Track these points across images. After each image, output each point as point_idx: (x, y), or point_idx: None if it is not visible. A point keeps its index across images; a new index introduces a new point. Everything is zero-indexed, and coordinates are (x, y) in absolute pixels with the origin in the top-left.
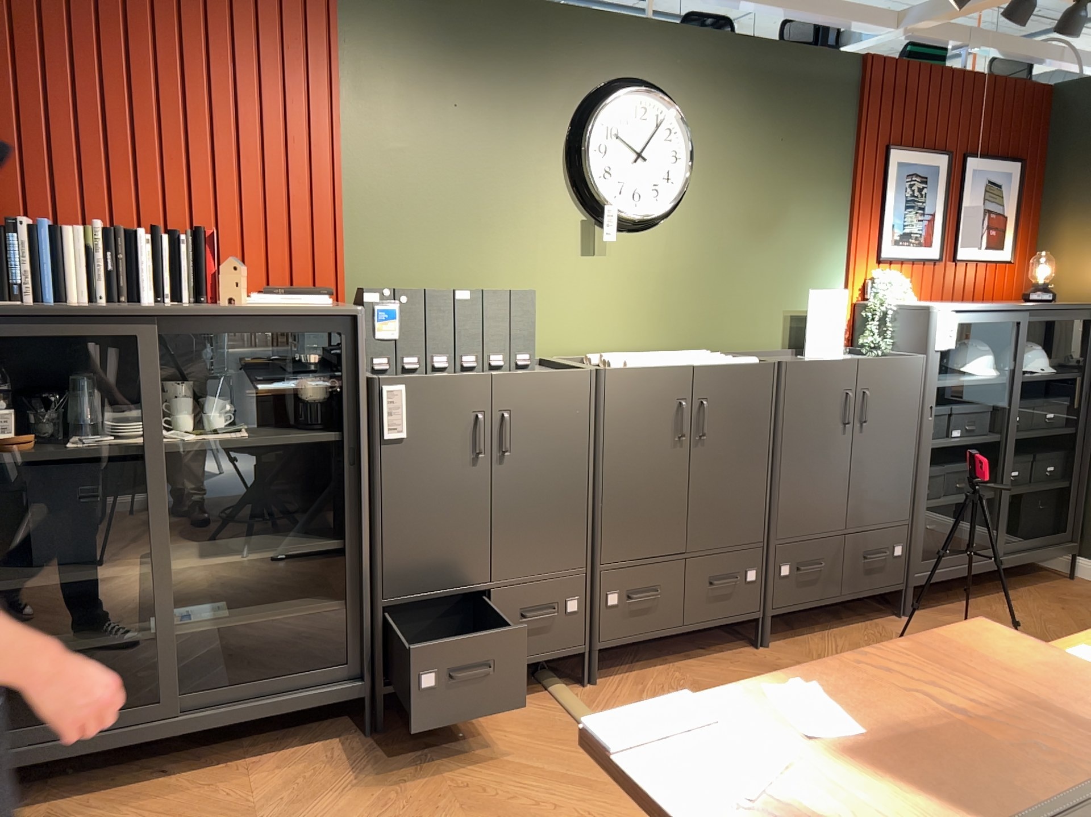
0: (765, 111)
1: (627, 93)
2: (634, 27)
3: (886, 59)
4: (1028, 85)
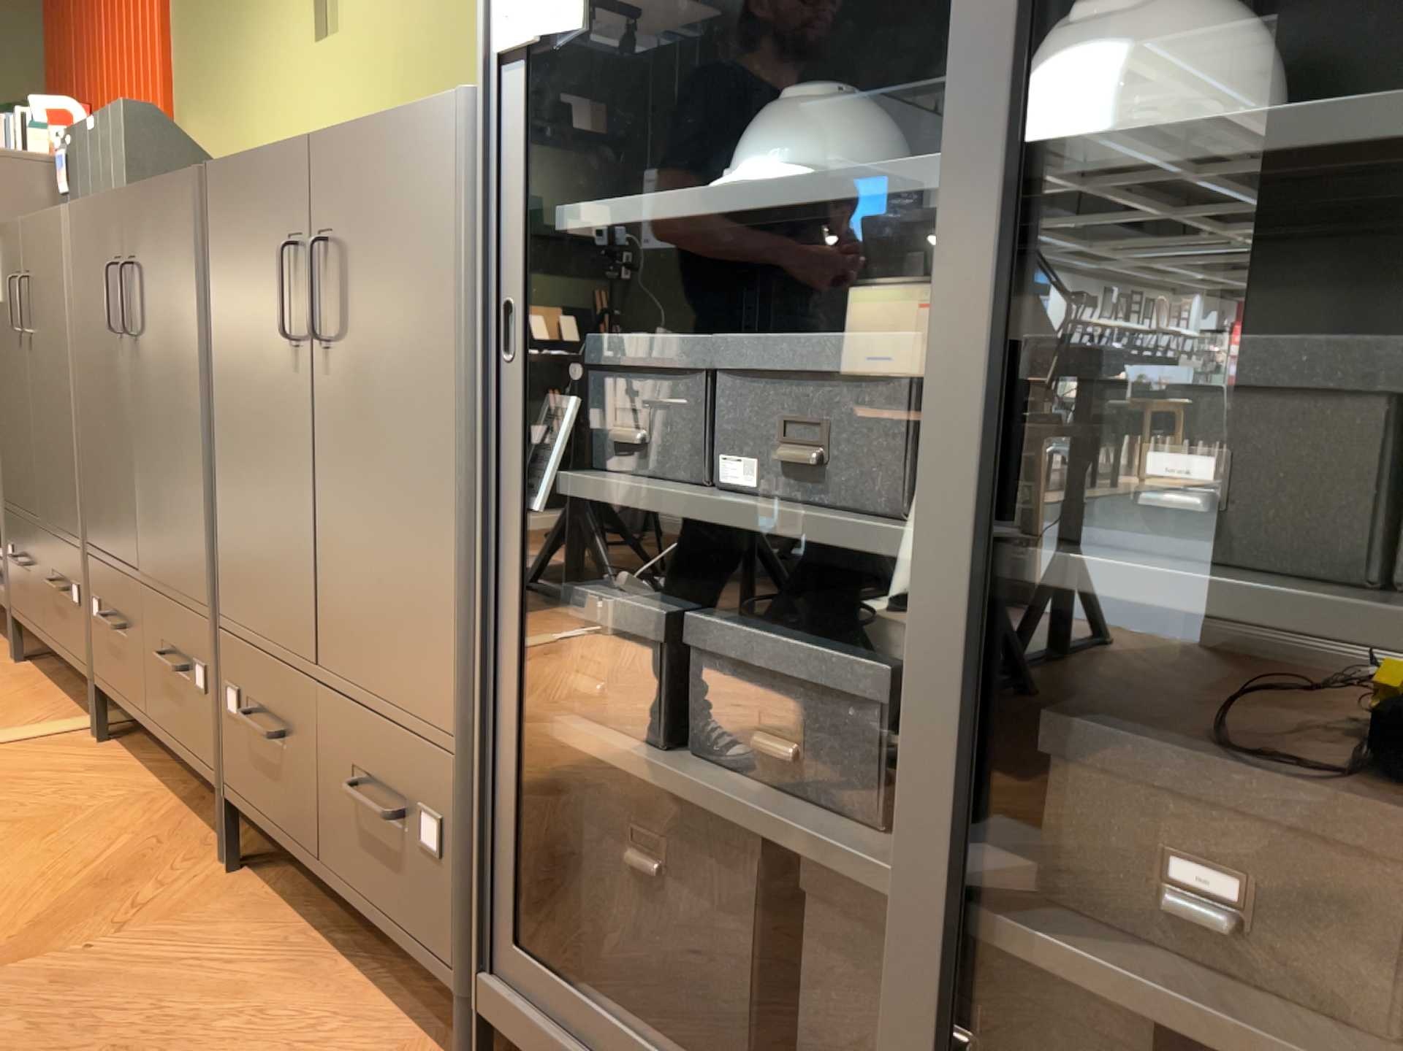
0: None
1: None
2: None
3: None
4: None
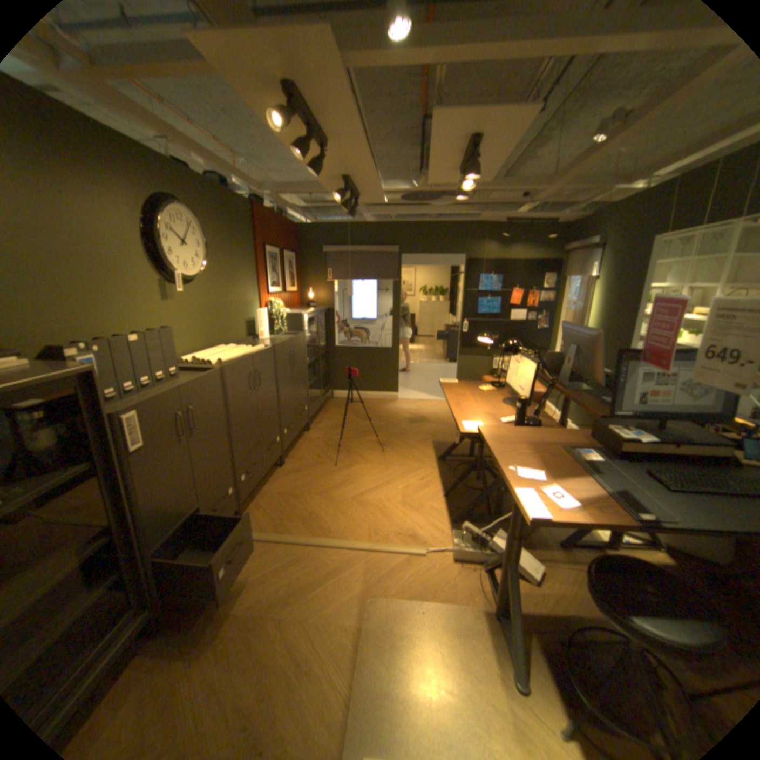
0: (224, 221)
1: (172, 202)
2: (162, 160)
3: (258, 203)
4: (292, 221)
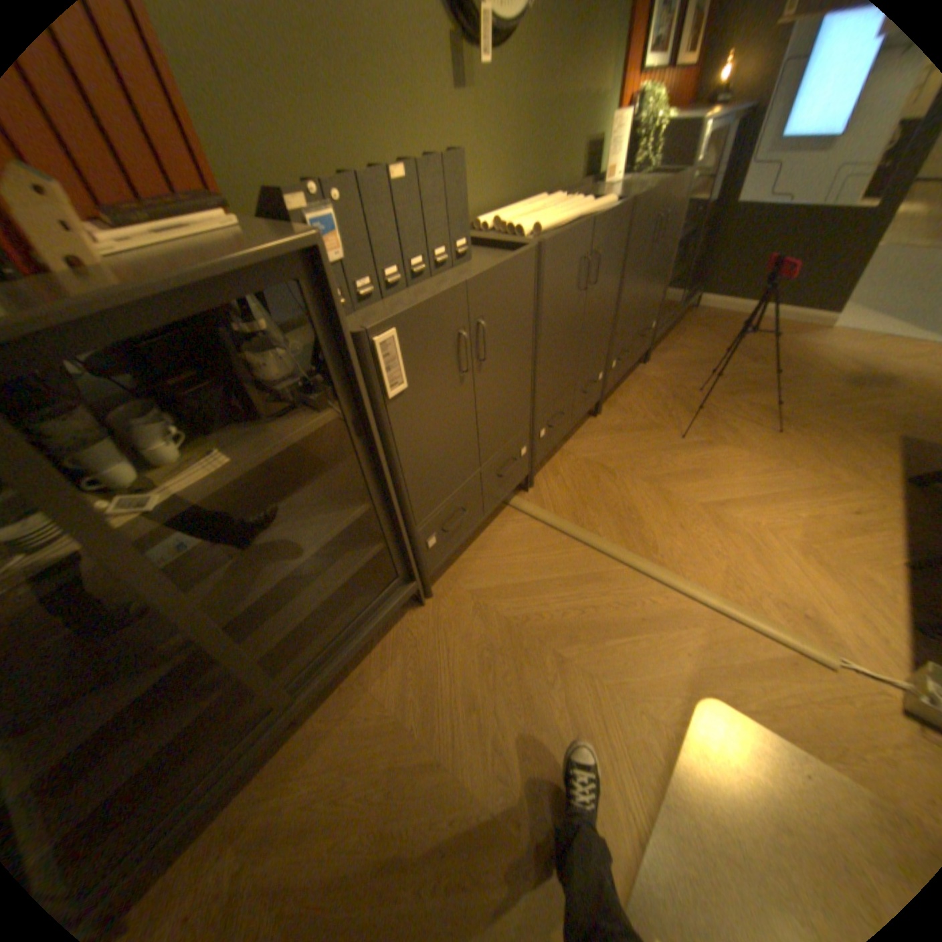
0: None
1: None
2: None
3: None
4: None
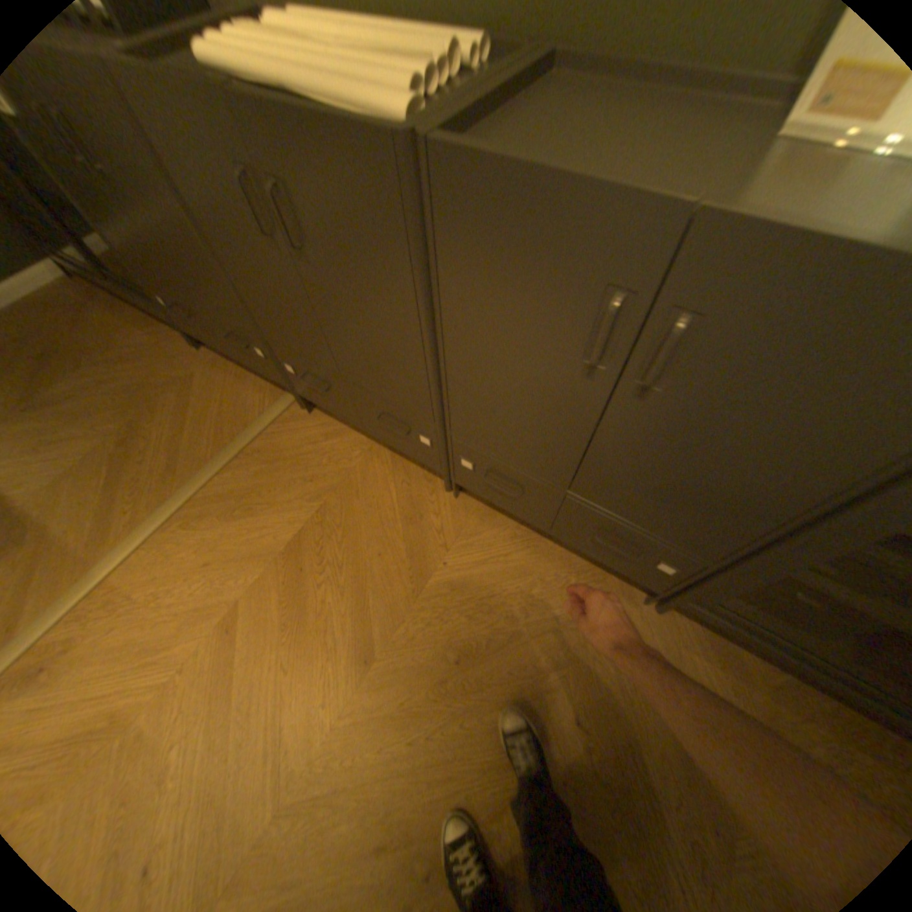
0: None
1: None
2: None
3: None
4: None
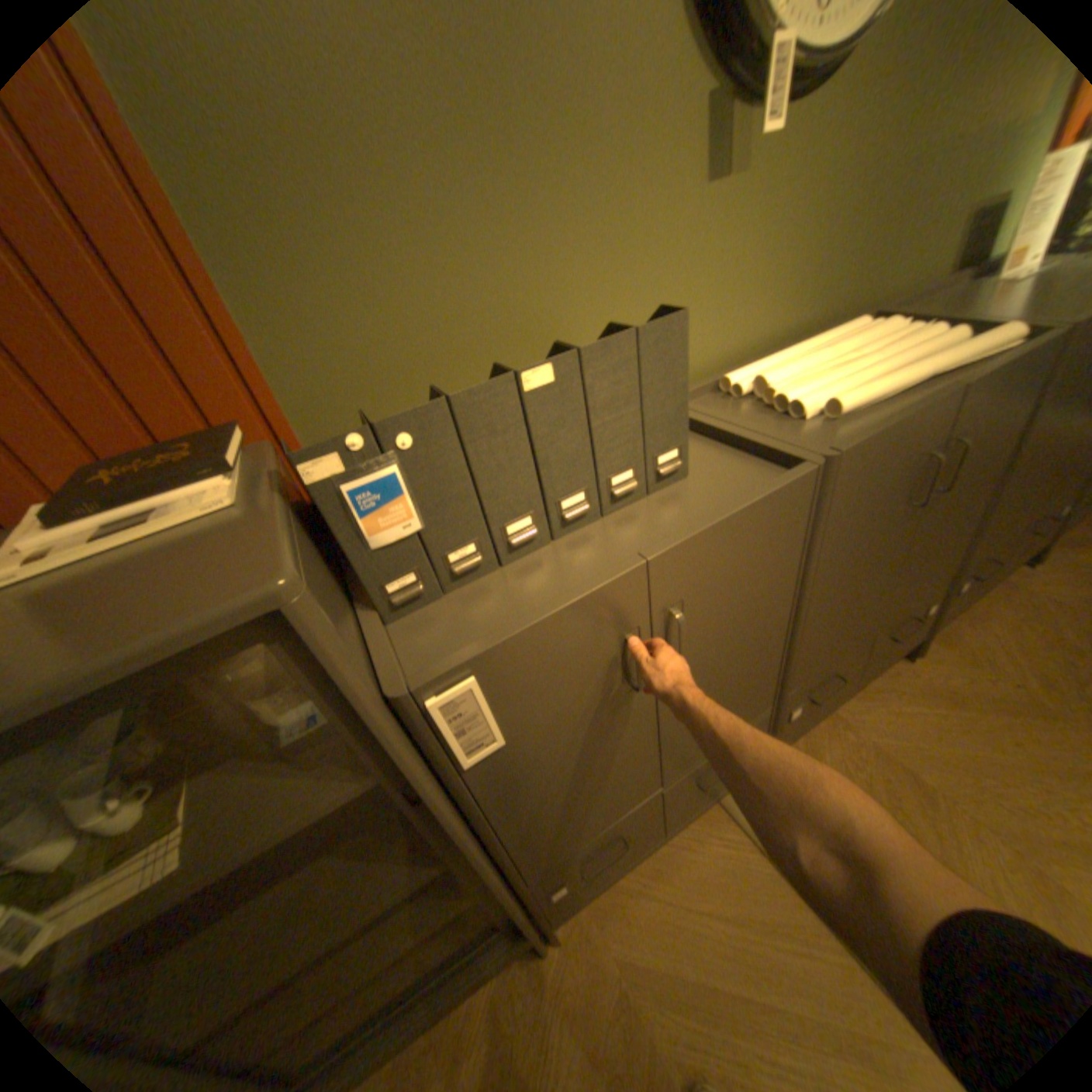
0: None
1: None
2: None
3: None
4: None
